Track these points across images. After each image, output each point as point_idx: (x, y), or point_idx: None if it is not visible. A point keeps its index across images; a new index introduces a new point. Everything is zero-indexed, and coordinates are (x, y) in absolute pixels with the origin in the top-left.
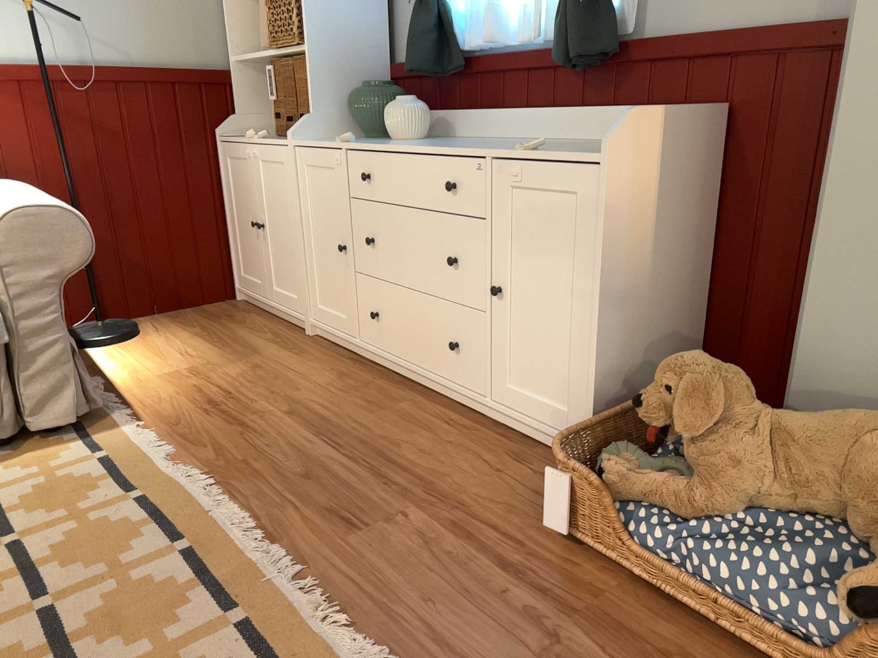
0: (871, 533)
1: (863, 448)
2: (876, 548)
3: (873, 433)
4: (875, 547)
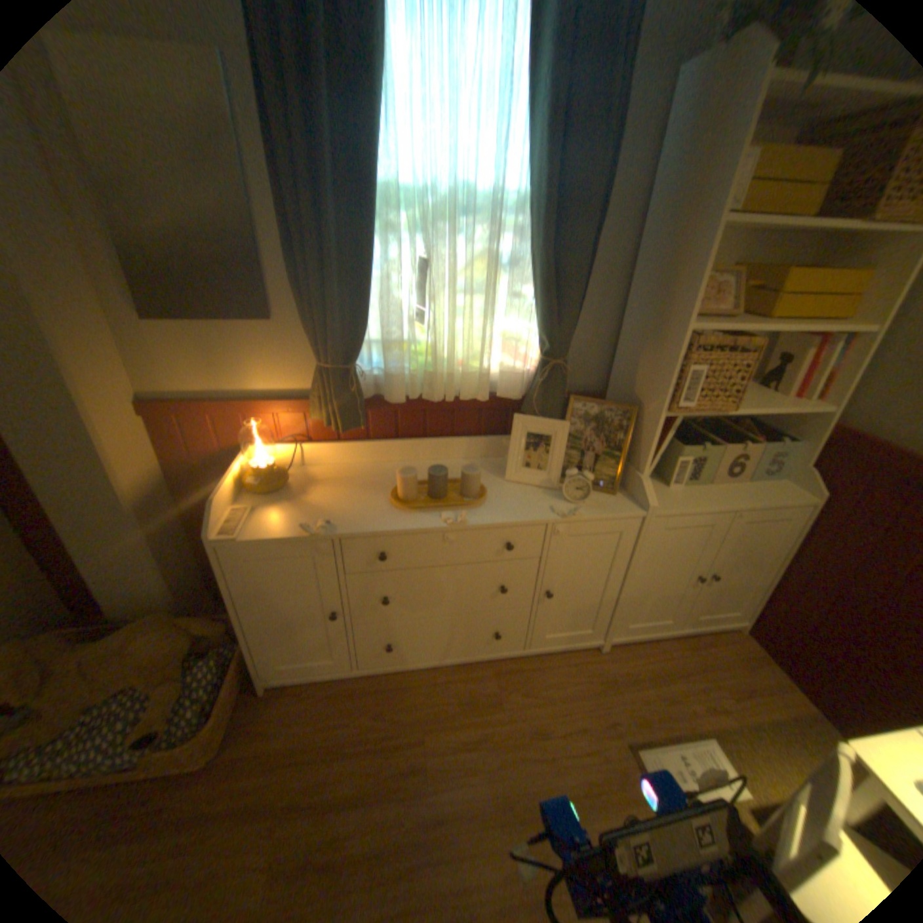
0: (151, 688)
1: (130, 654)
2: (157, 690)
3: (133, 644)
4: (152, 696)
